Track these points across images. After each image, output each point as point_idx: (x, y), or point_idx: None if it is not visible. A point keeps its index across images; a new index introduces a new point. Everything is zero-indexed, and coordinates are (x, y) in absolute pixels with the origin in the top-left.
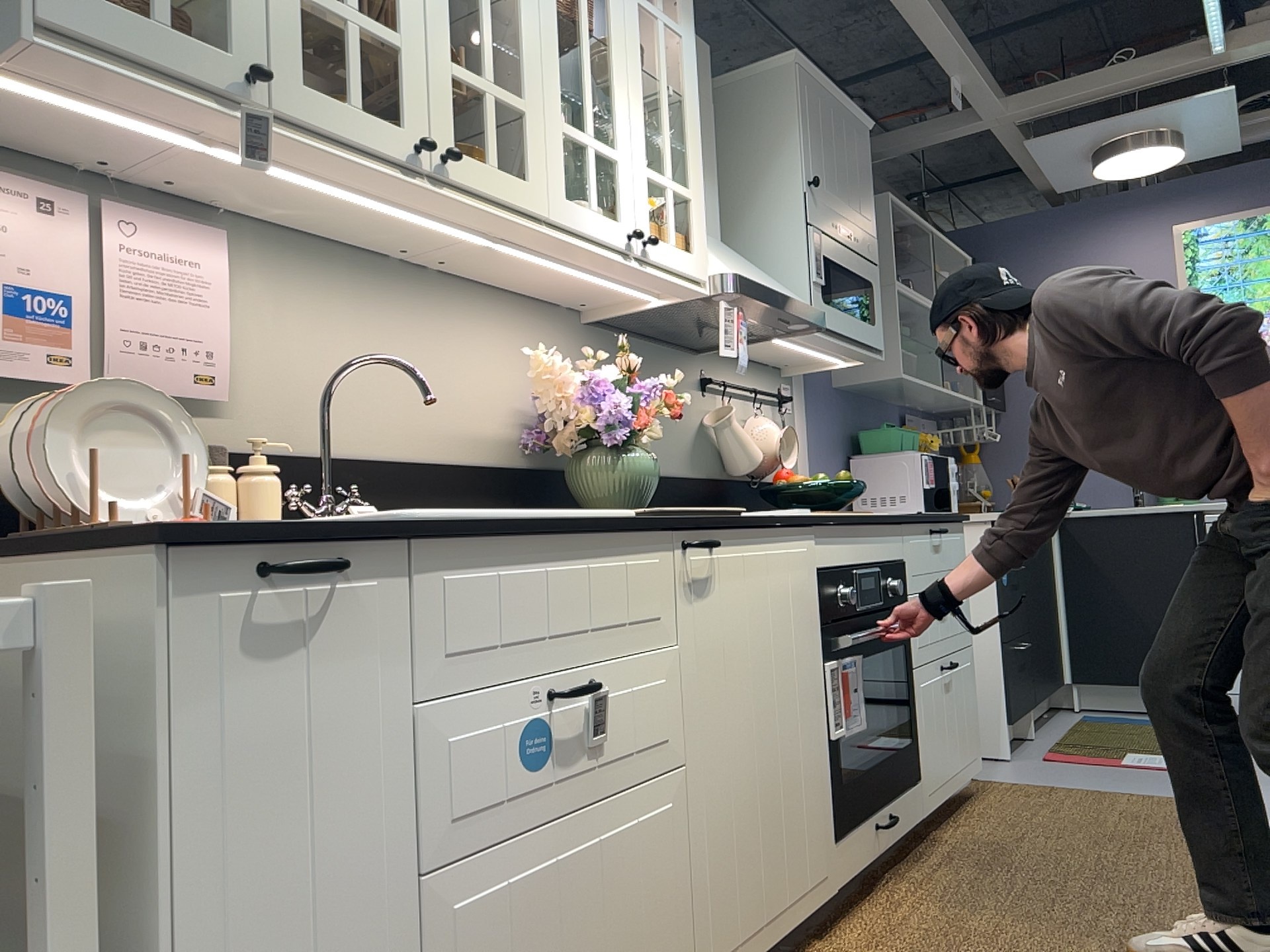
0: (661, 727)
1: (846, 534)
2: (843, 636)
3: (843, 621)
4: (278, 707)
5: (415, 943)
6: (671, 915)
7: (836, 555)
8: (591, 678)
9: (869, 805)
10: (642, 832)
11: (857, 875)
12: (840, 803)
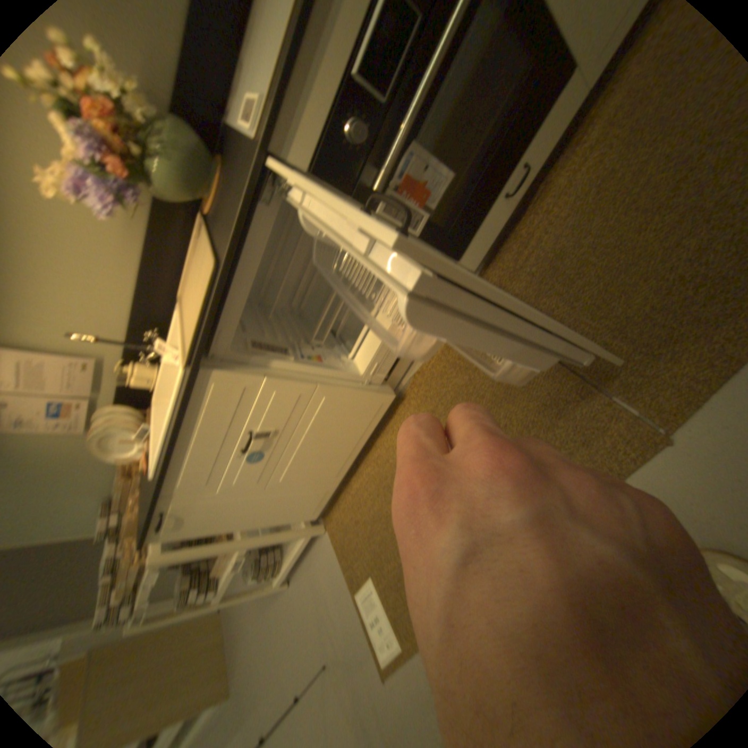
0: (293, 398)
1: (306, 68)
2: (379, 166)
3: (374, 143)
4: (200, 522)
5: (281, 489)
6: (358, 405)
7: (314, 120)
8: (249, 432)
9: (490, 199)
10: (321, 415)
11: (492, 245)
12: (451, 245)
